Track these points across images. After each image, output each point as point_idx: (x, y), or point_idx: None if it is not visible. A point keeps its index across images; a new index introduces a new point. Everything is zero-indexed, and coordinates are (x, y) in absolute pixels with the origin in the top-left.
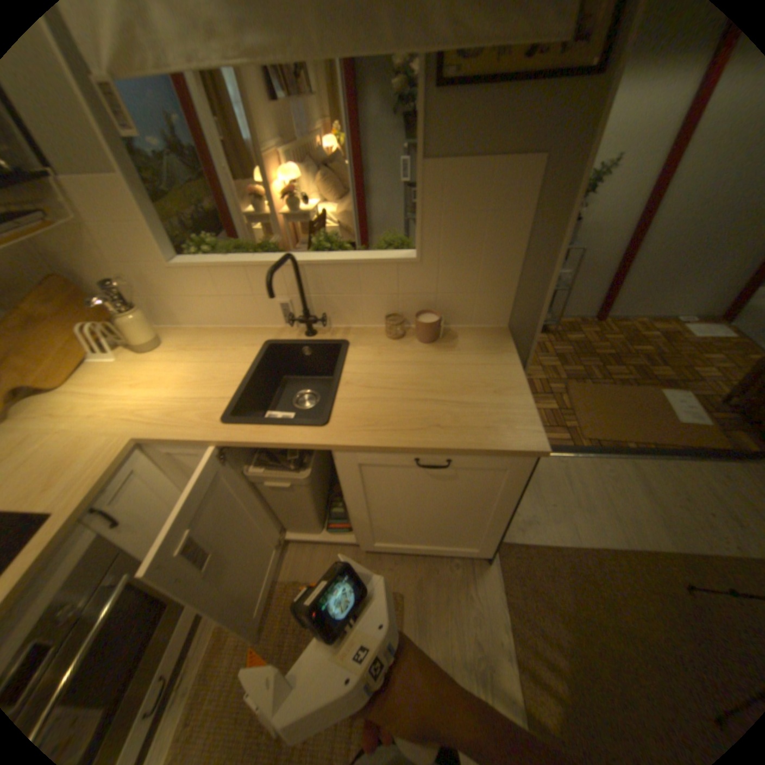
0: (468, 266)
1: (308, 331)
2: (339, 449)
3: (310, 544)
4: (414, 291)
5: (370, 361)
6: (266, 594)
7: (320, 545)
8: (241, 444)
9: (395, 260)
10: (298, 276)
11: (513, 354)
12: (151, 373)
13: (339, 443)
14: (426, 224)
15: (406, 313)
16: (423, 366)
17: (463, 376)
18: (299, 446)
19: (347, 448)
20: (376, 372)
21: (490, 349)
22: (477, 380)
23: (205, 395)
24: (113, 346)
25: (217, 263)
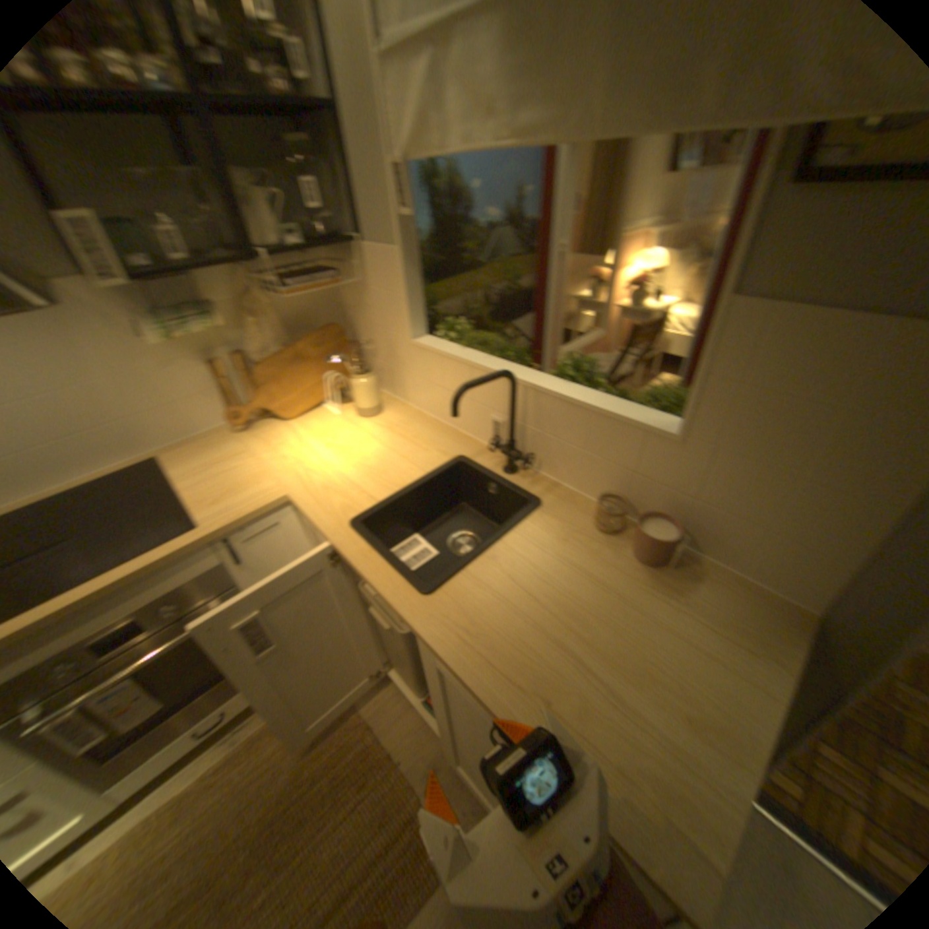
0: (769, 481)
1: (505, 465)
2: (417, 635)
3: (400, 702)
4: (659, 478)
5: (543, 543)
6: (338, 716)
7: (409, 712)
8: (346, 558)
9: (642, 424)
10: (509, 398)
11: (789, 675)
12: (345, 440)
13: (415, 630)
14: (708, 391)
15: (638, 502)
16: (608, 595)
17: (656, 653)
18: (387, 600)
19: (428, 641)
20: (536, 563)
21: (749, 636)
22: (675, 675)
23: (360, 486)
24: (342, 401)
25: (445, 354)
